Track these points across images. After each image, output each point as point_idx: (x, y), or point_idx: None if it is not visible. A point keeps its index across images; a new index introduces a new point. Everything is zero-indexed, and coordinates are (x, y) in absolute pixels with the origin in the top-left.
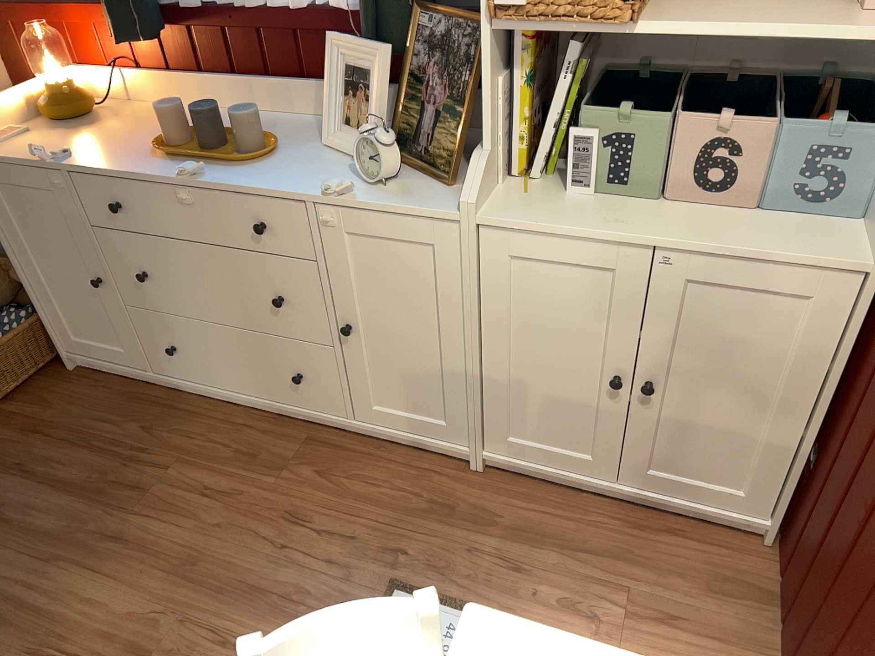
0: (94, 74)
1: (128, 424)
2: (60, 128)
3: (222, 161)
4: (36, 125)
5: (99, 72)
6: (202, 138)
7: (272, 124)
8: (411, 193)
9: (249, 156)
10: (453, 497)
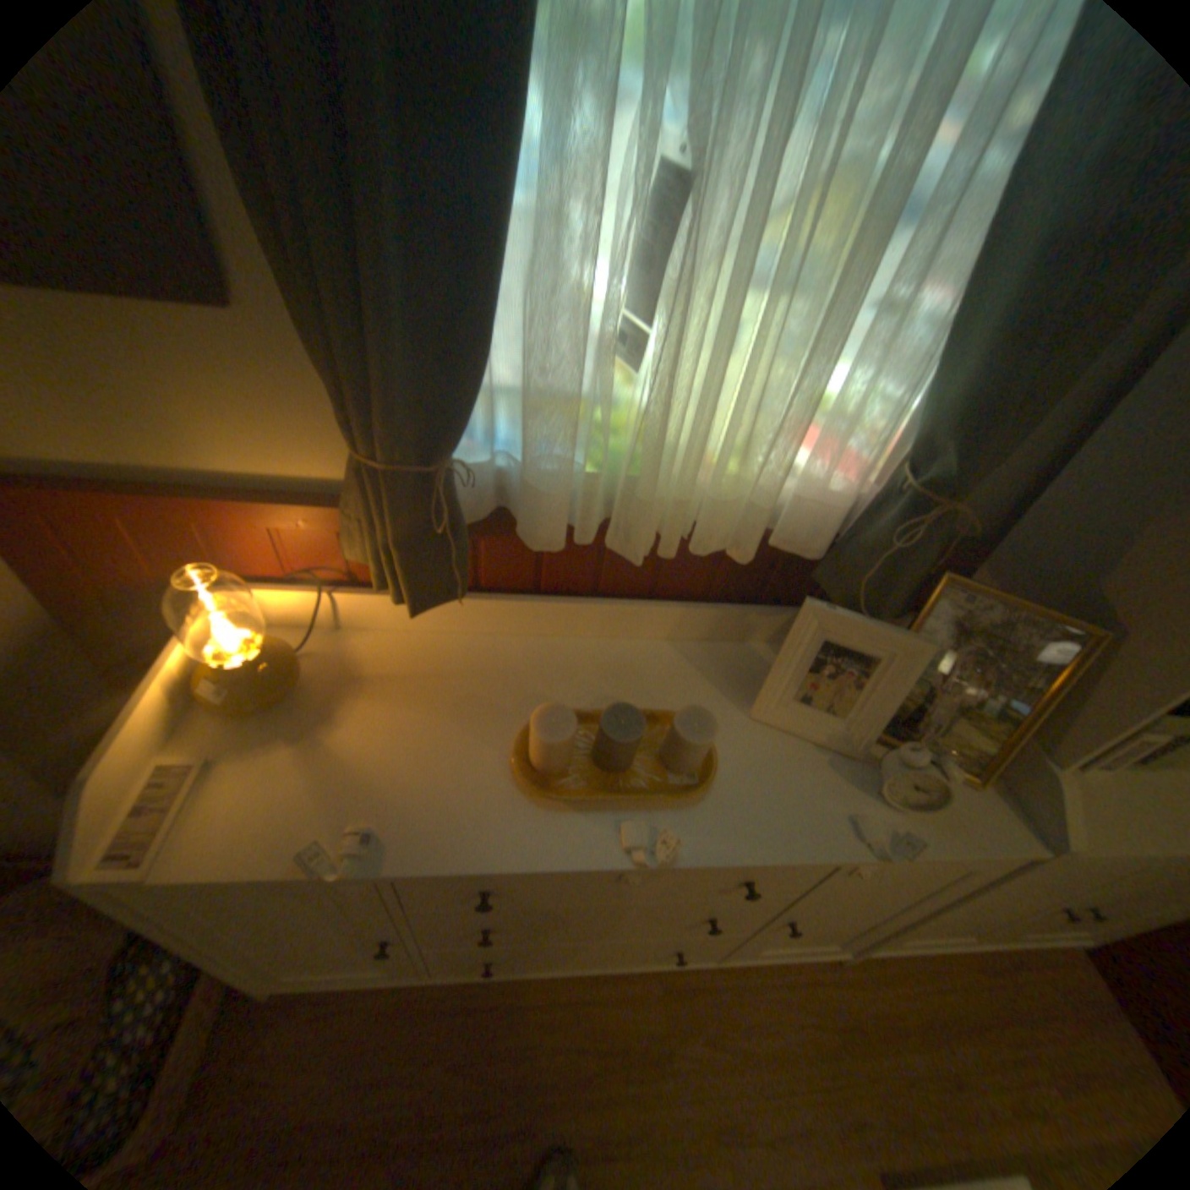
0: (270, 600)
1: (422, 1073)
2: (266, 738)
3: (665, 799)
4: (181, 718)
5: (287, 599)
6: (609, 760)
7: (632, 672)
8: (964, 825)
9: (710, 789)
10: (849, 1013)
